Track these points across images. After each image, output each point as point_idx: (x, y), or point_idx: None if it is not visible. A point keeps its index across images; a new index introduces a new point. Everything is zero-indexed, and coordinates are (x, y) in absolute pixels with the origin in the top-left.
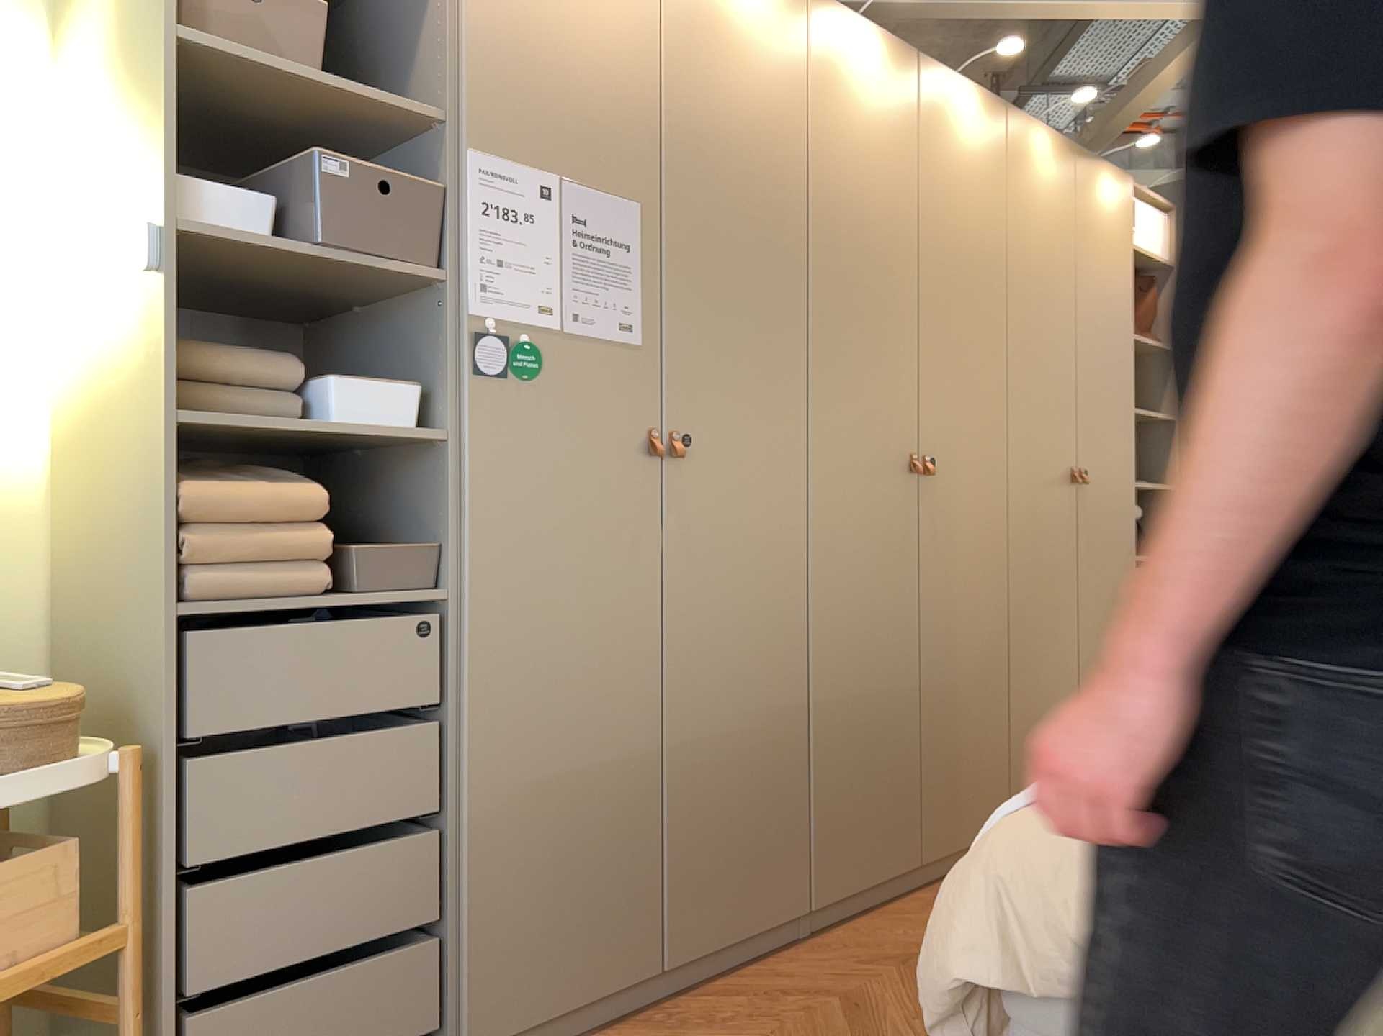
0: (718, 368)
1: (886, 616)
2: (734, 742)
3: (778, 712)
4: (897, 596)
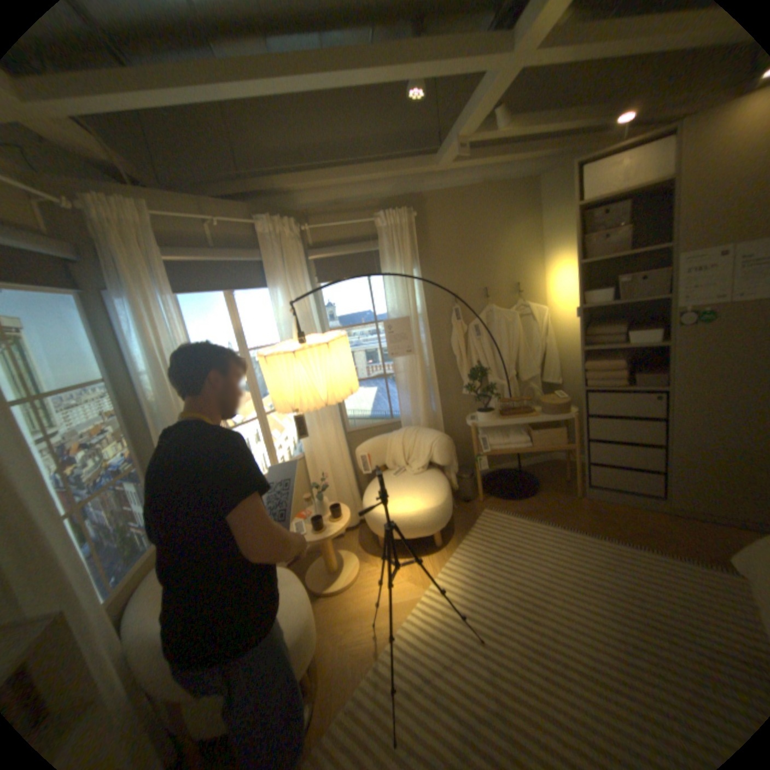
0: None
1: None
2: None
3: None
4: None
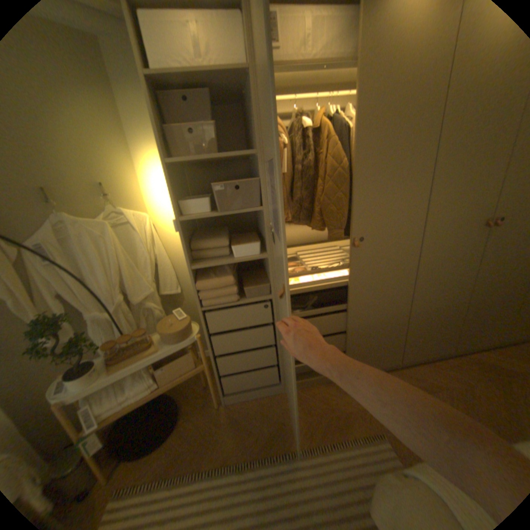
0: (378, 210)
1: (454, 282)
2: (374, 325)
3: (394, 316)
4: (462, 275)
